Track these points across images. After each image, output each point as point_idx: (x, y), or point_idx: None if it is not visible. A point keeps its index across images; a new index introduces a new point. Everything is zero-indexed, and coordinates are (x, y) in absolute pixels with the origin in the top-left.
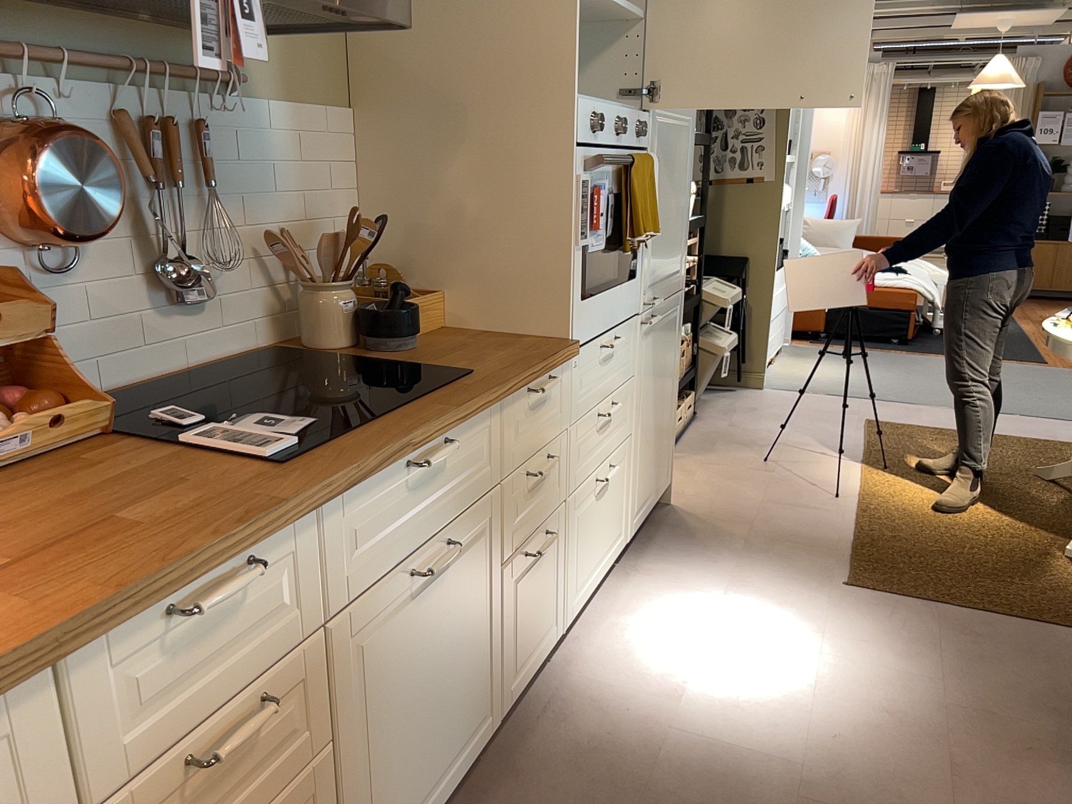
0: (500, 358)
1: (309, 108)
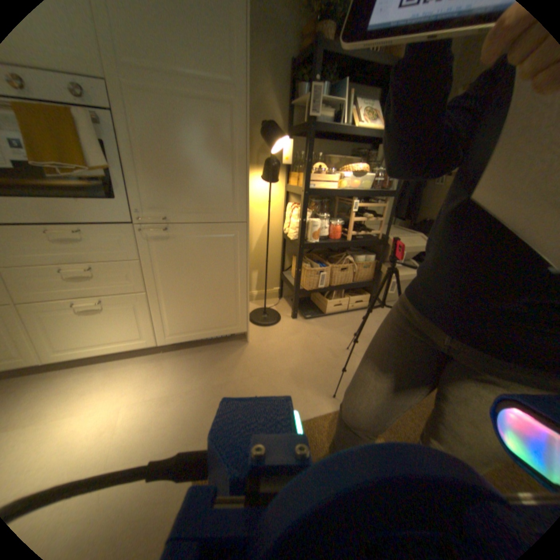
0: None
1: None
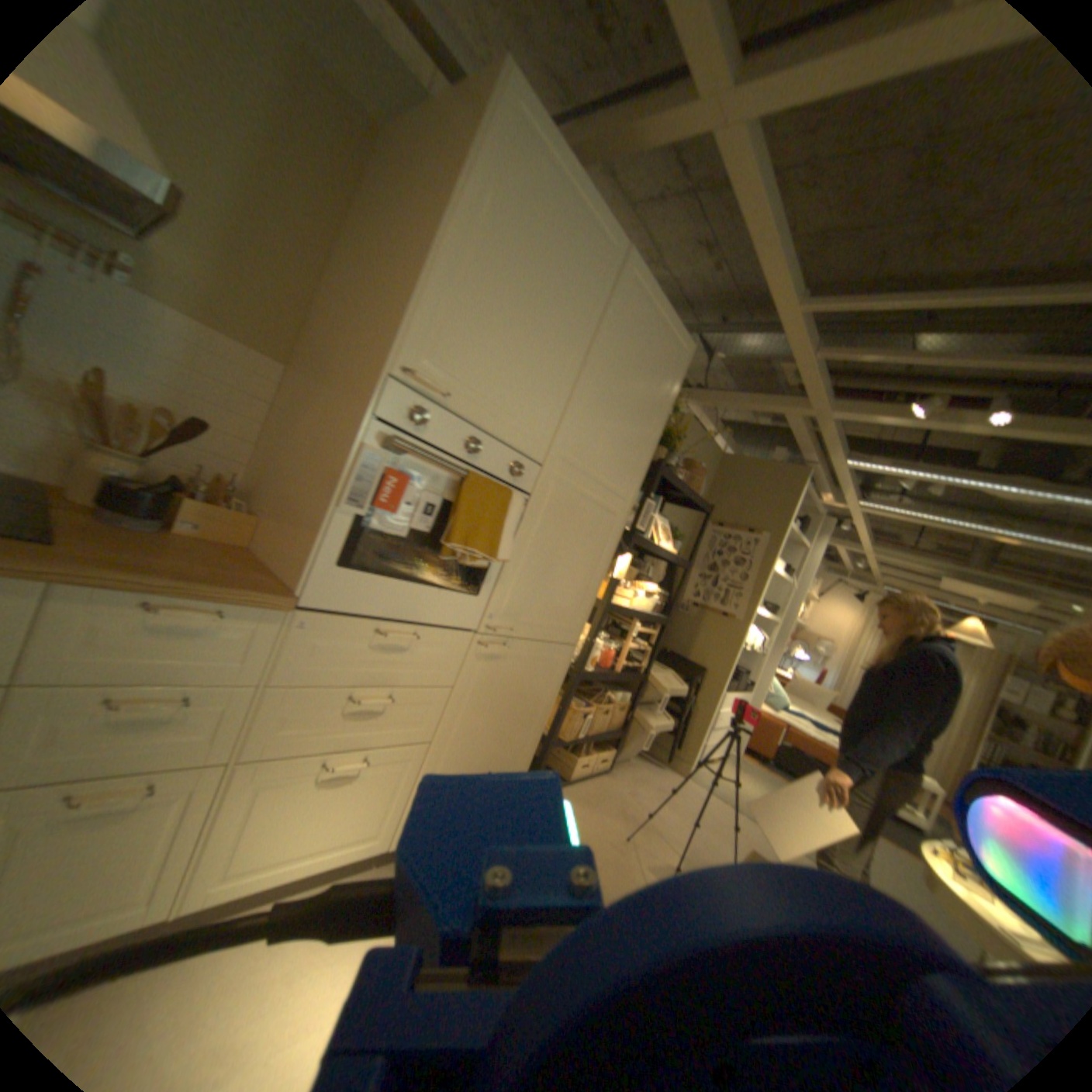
0: (155, 564)
1: (222, 335)
